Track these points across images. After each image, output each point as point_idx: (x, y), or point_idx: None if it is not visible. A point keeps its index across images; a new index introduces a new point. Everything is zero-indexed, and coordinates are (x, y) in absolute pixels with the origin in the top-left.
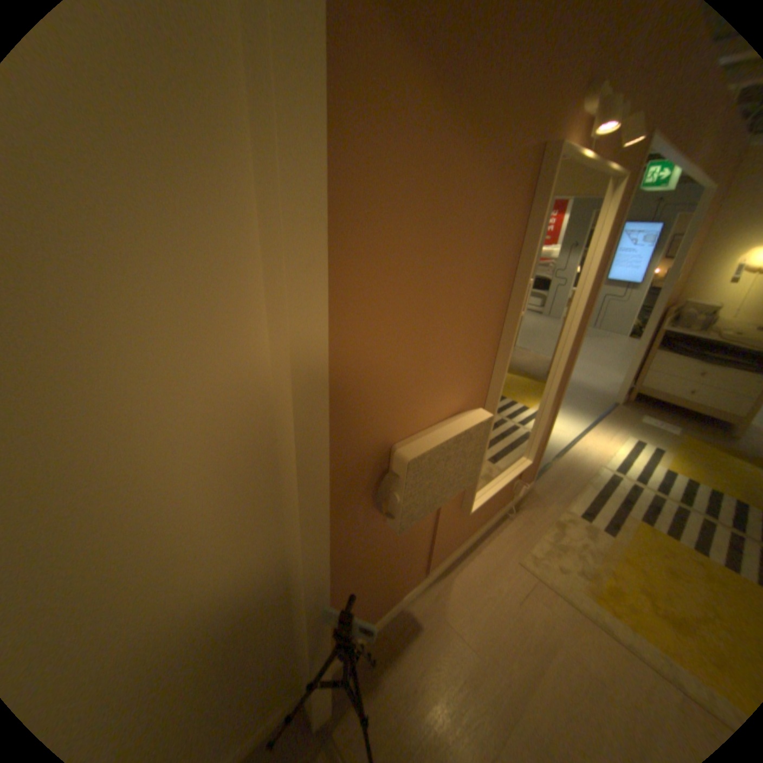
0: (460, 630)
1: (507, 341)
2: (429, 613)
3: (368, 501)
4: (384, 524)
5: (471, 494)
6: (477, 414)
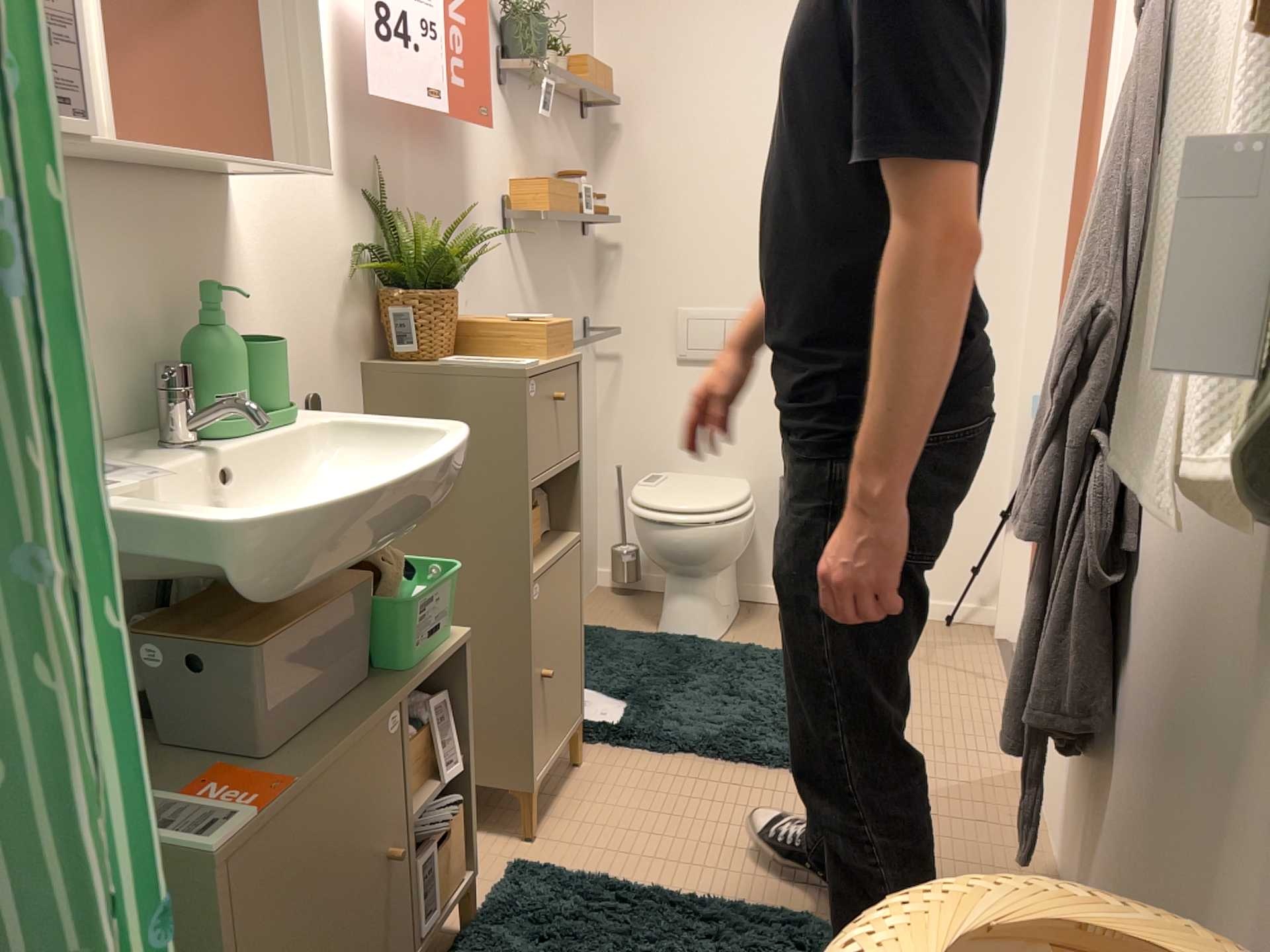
0: None
1: None
2: None
3: None
4: None
5: None
6: None
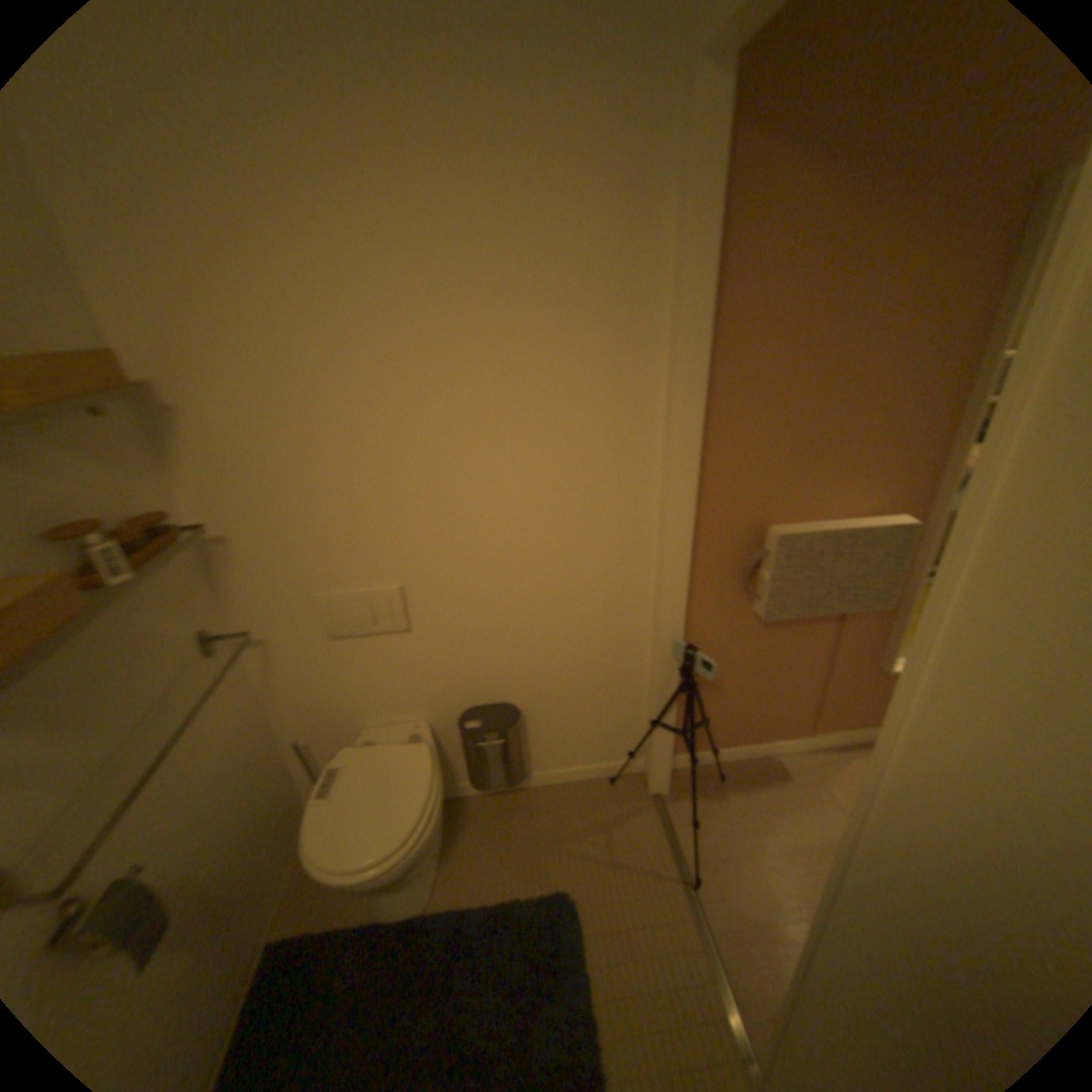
0: (846, 804)
1: (966, 434)
2: (808, 774)
3: (739, 583)
4: (753, 611)
5: (896, 644)
6: (898, 519)
